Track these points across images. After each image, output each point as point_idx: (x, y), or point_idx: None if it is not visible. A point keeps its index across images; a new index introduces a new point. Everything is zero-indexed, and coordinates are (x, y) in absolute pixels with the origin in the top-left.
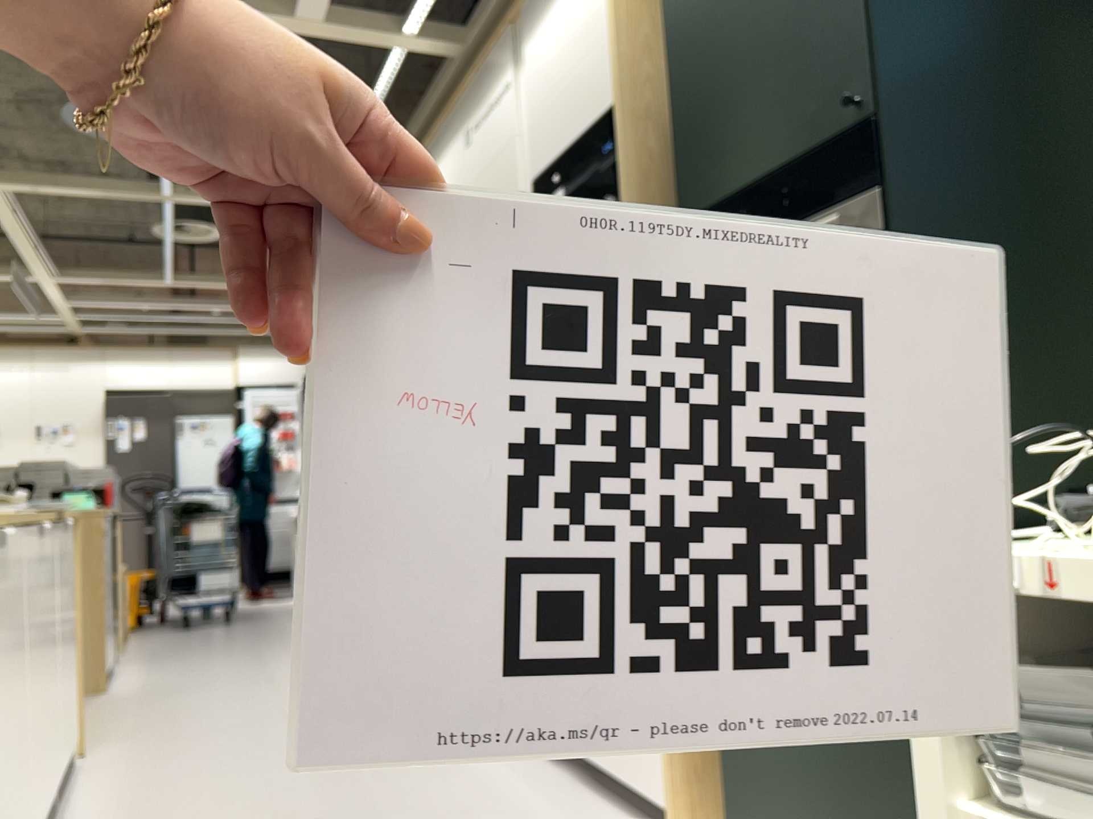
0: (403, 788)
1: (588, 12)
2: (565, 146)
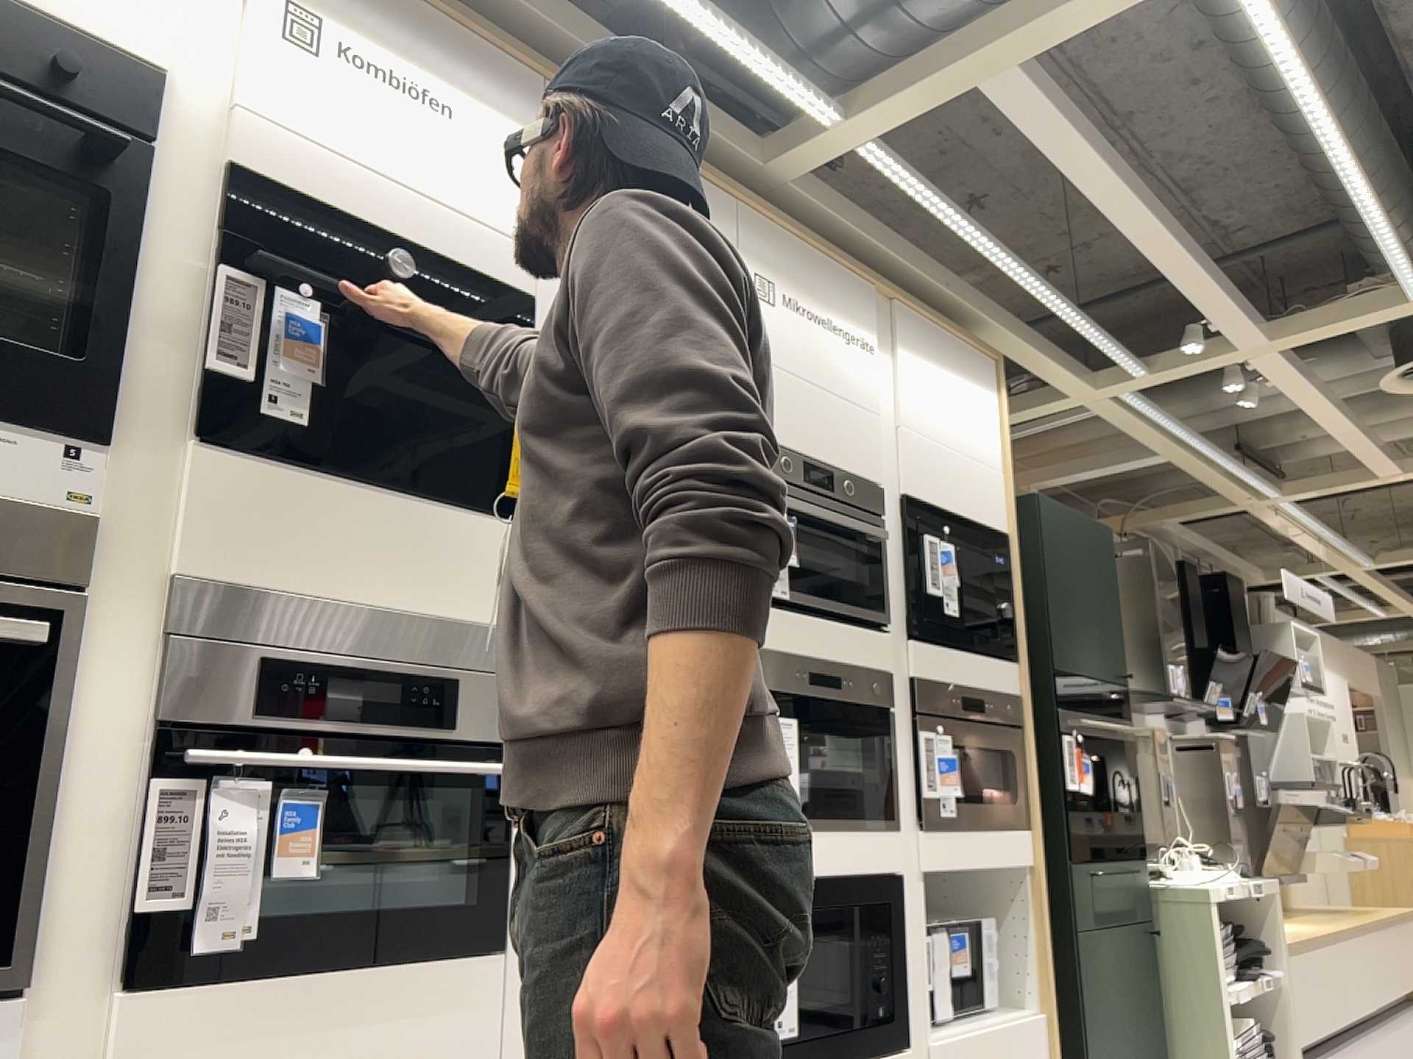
0: None
1: (978, 428)
2: (950, 505)
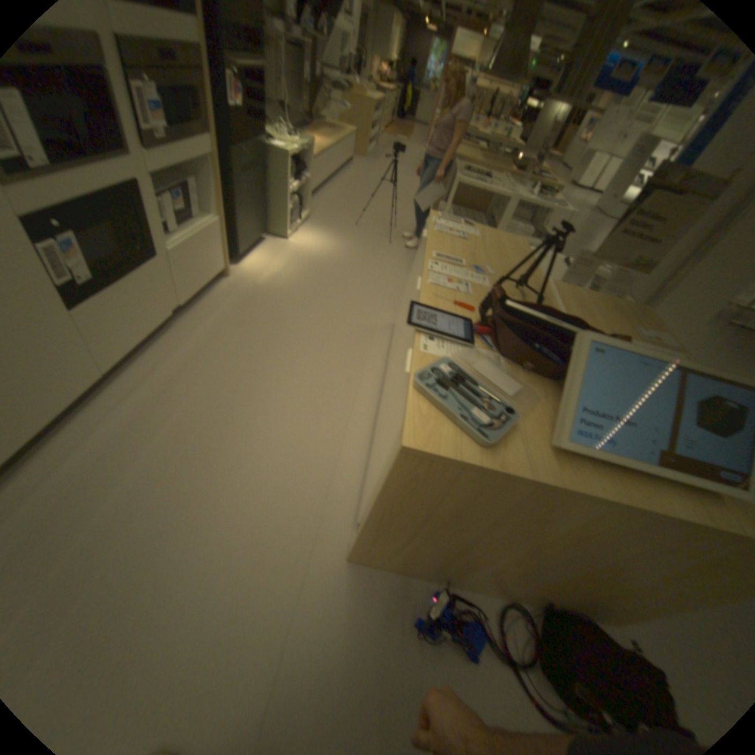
0: (232, 362)
1: None
2: None
